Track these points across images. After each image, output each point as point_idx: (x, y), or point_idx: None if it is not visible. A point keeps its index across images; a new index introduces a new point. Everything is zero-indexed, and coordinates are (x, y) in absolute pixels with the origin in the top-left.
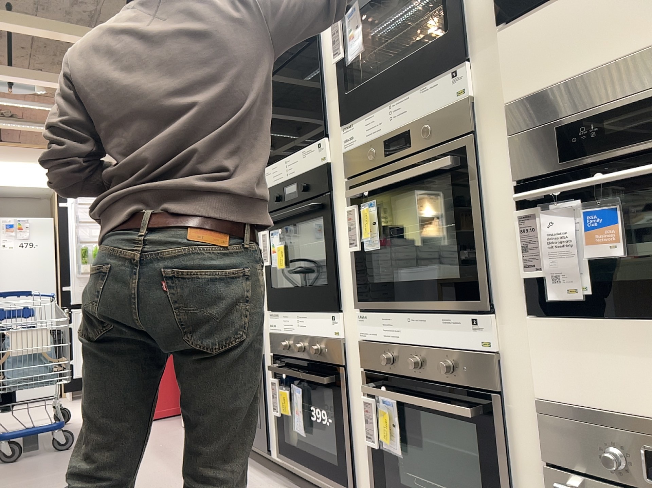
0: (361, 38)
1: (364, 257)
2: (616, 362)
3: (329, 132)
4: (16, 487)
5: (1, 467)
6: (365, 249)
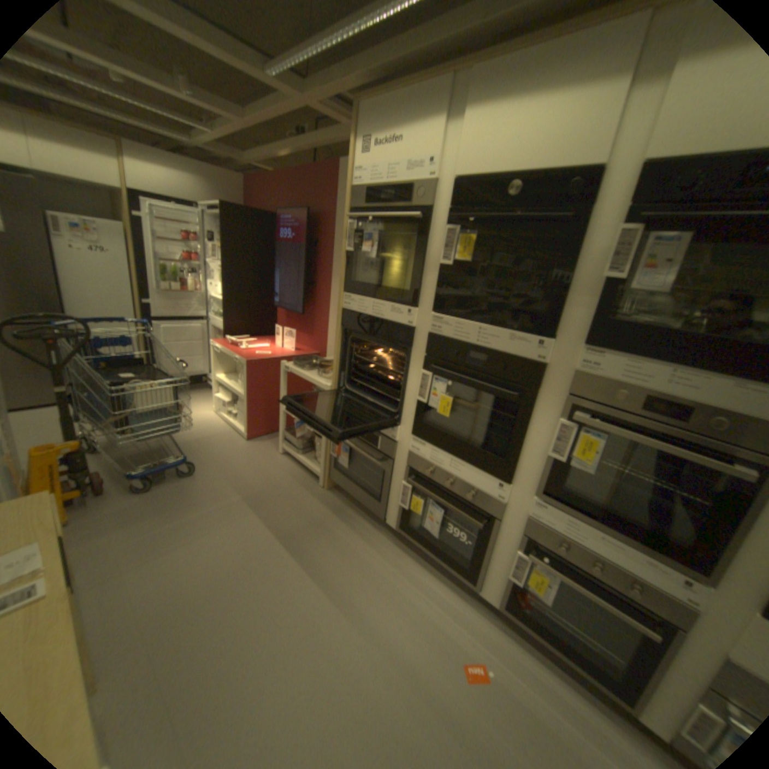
0: (674, 277)
1: (566, 468)
2: None
3: (560, 336)
4: (166, 534)
5: (136, 501)
6: (572, 465)
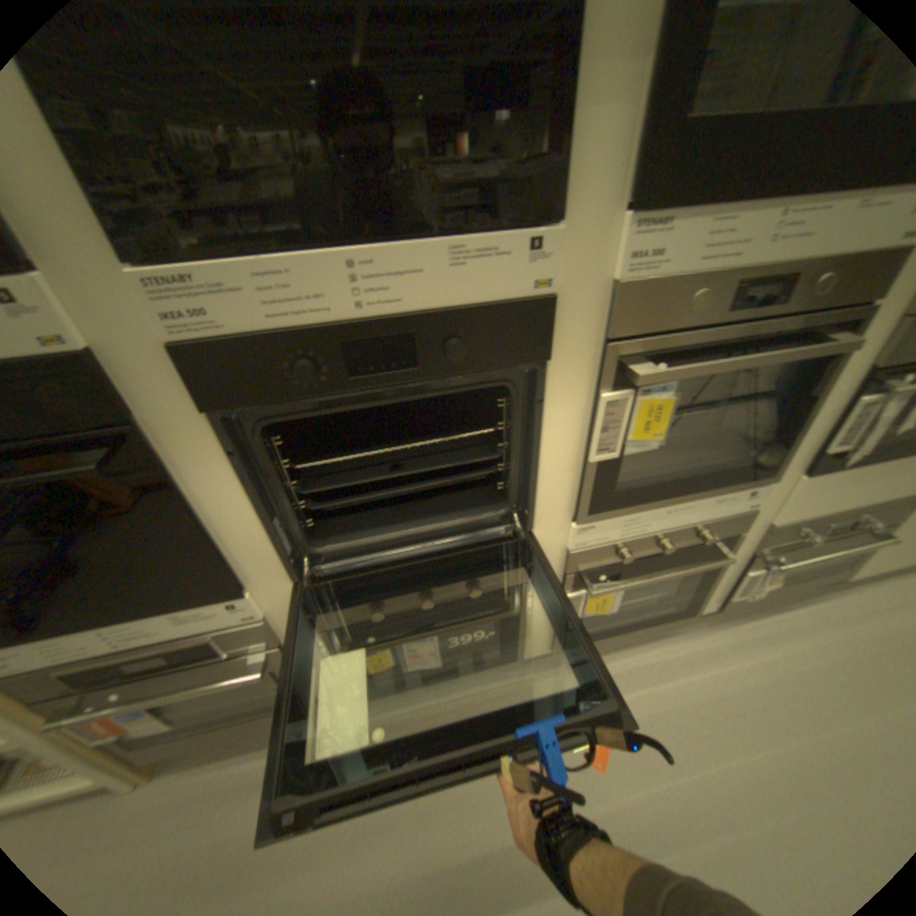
0: None
1: (616, 461)
2: (846, 491)
3: (570, 207)
4: None
5: None
6: (625, 453)
